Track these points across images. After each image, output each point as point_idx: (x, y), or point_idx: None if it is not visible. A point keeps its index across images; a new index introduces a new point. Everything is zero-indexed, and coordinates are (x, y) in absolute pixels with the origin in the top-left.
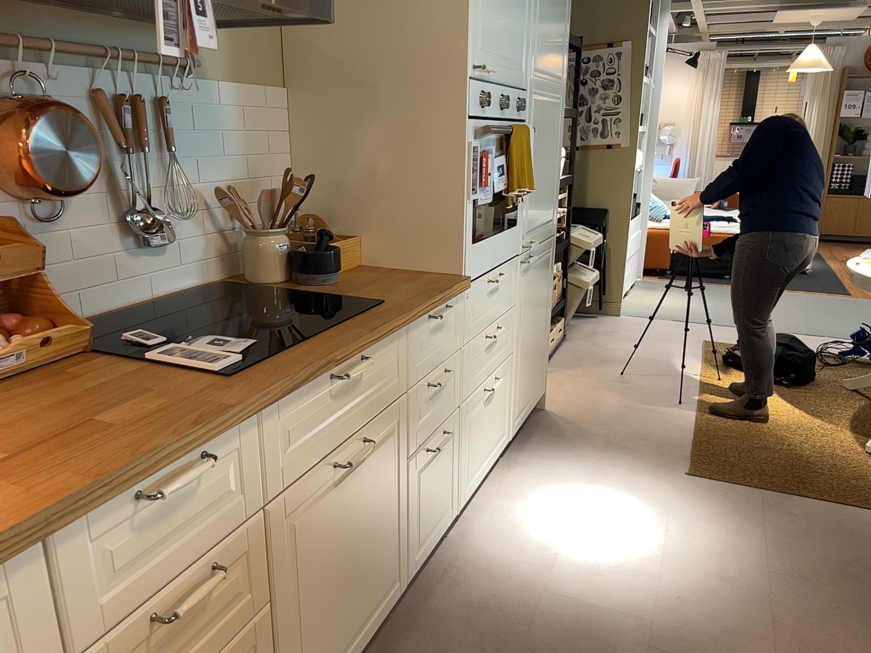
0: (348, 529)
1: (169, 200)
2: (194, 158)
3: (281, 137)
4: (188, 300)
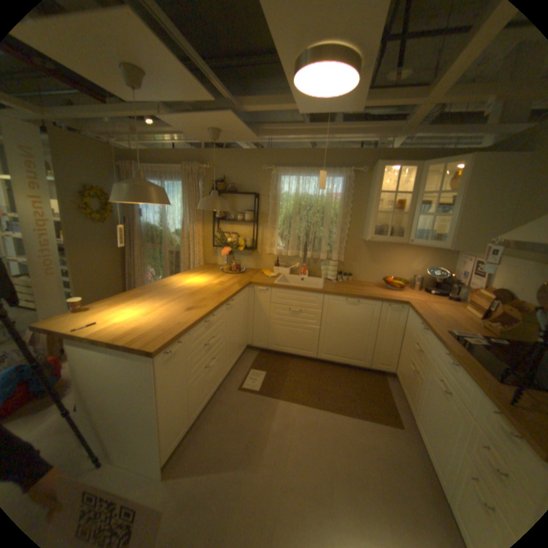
0: (440, 411)
1: None
2: None
3: None
4: None
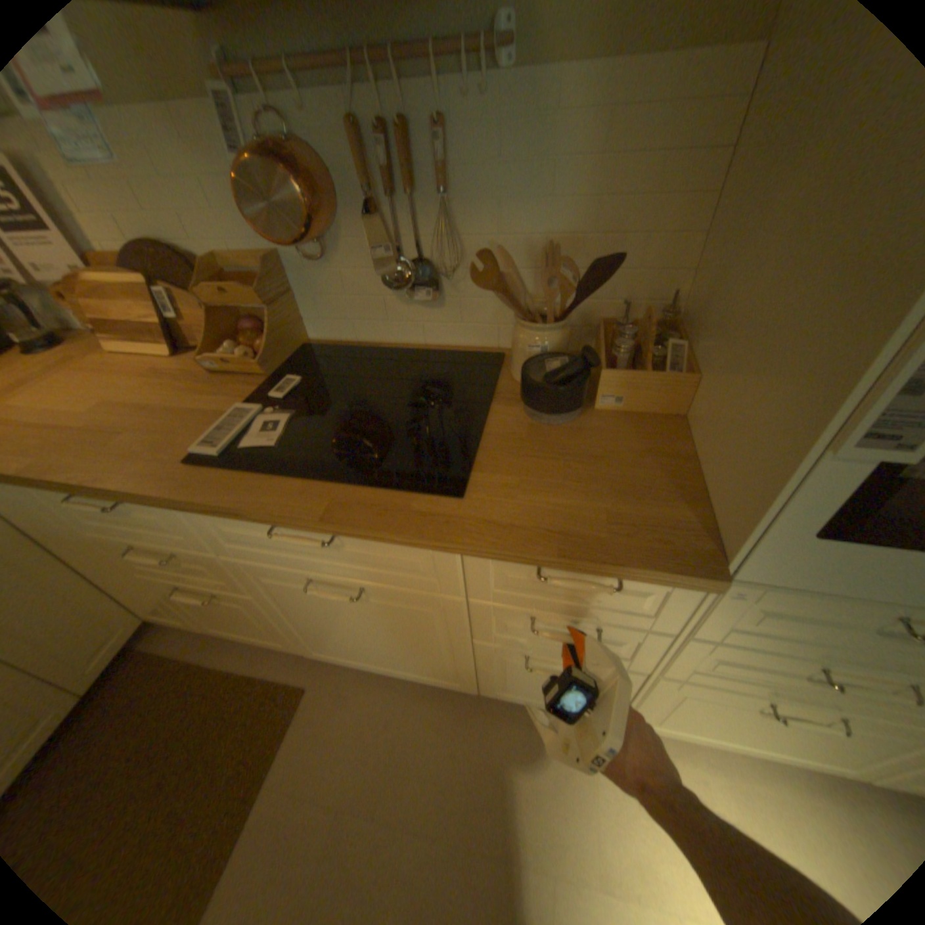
0: (356, 622)
1: (450, 250)
2: (493, 199)
3: (703, 157)
4: (463, 357)
